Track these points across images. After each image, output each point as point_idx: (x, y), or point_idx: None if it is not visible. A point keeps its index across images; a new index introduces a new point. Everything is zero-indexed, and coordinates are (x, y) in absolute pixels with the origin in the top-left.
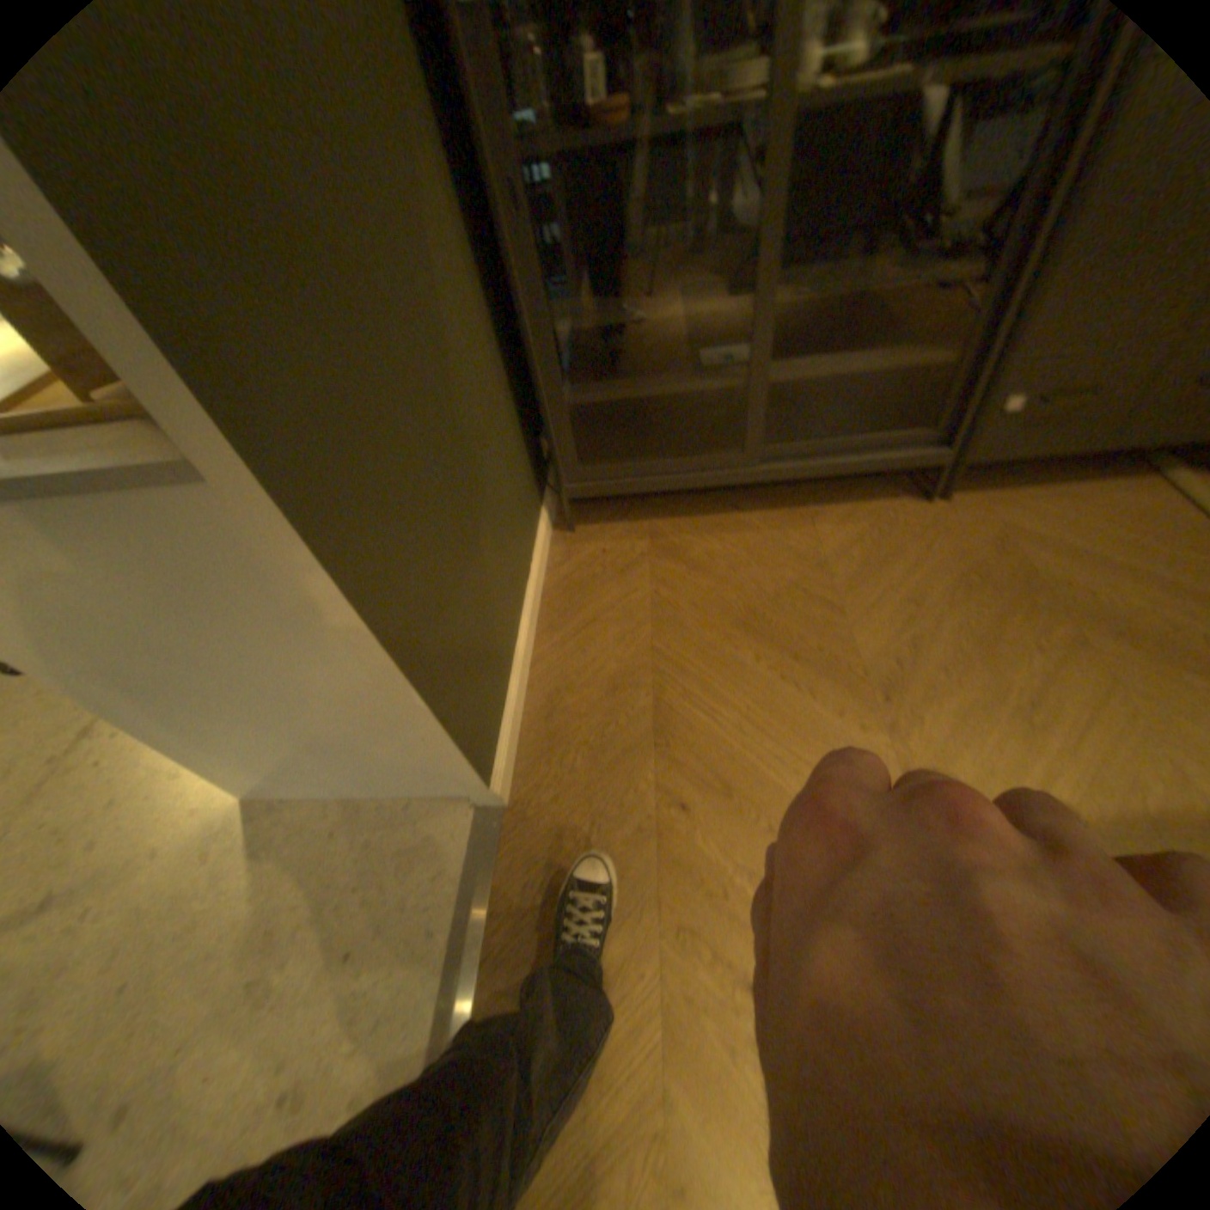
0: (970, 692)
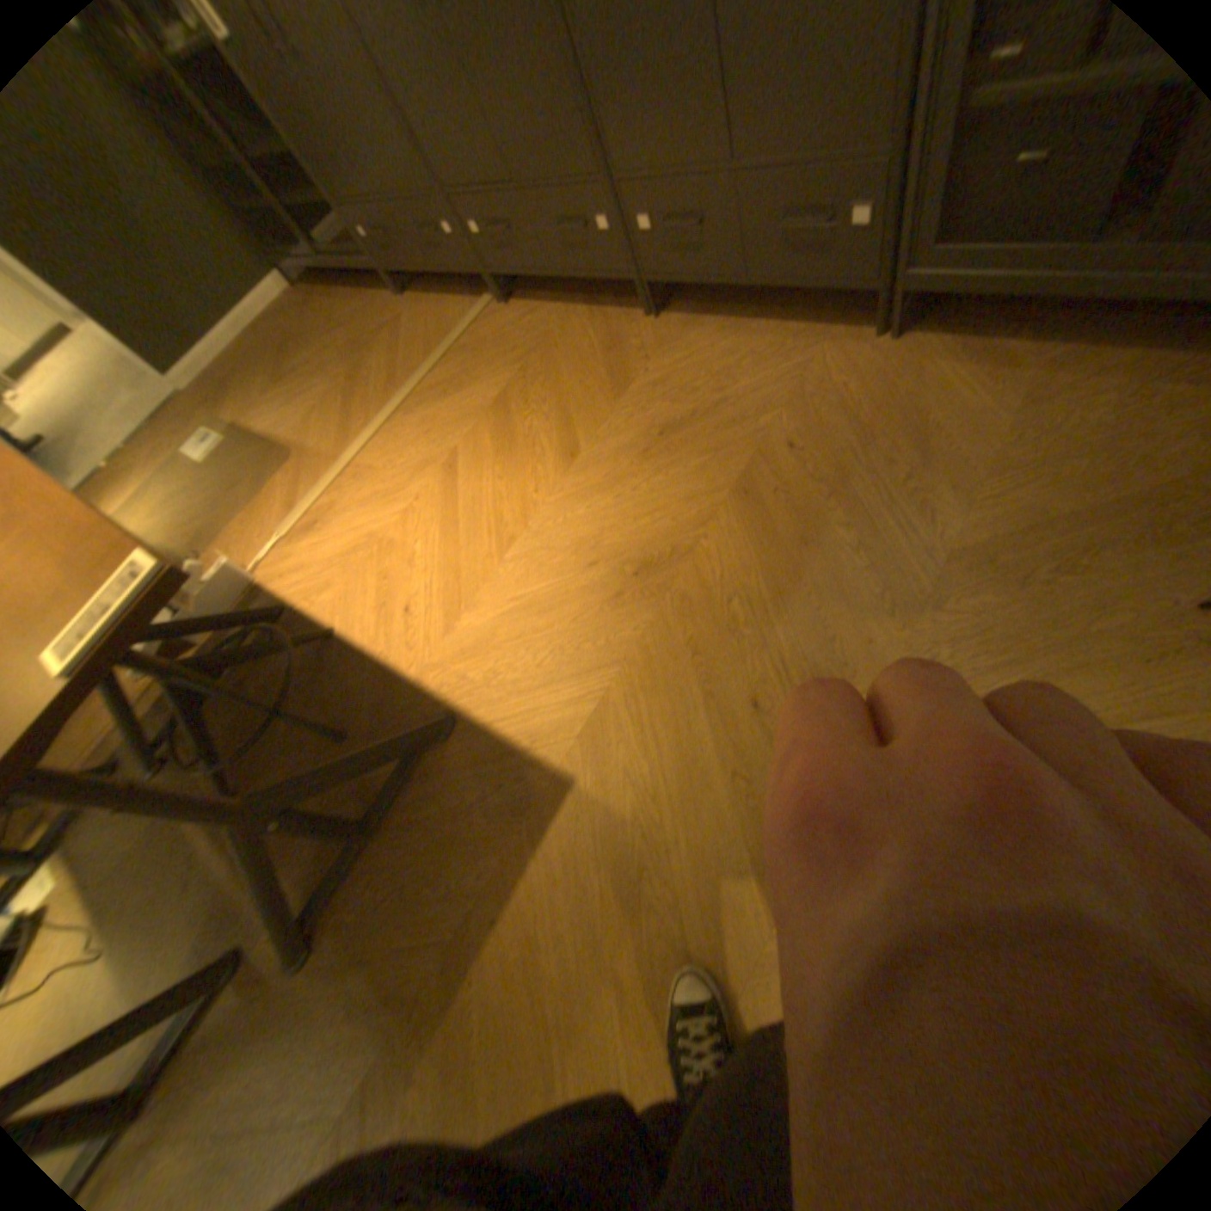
0: (291, 387)
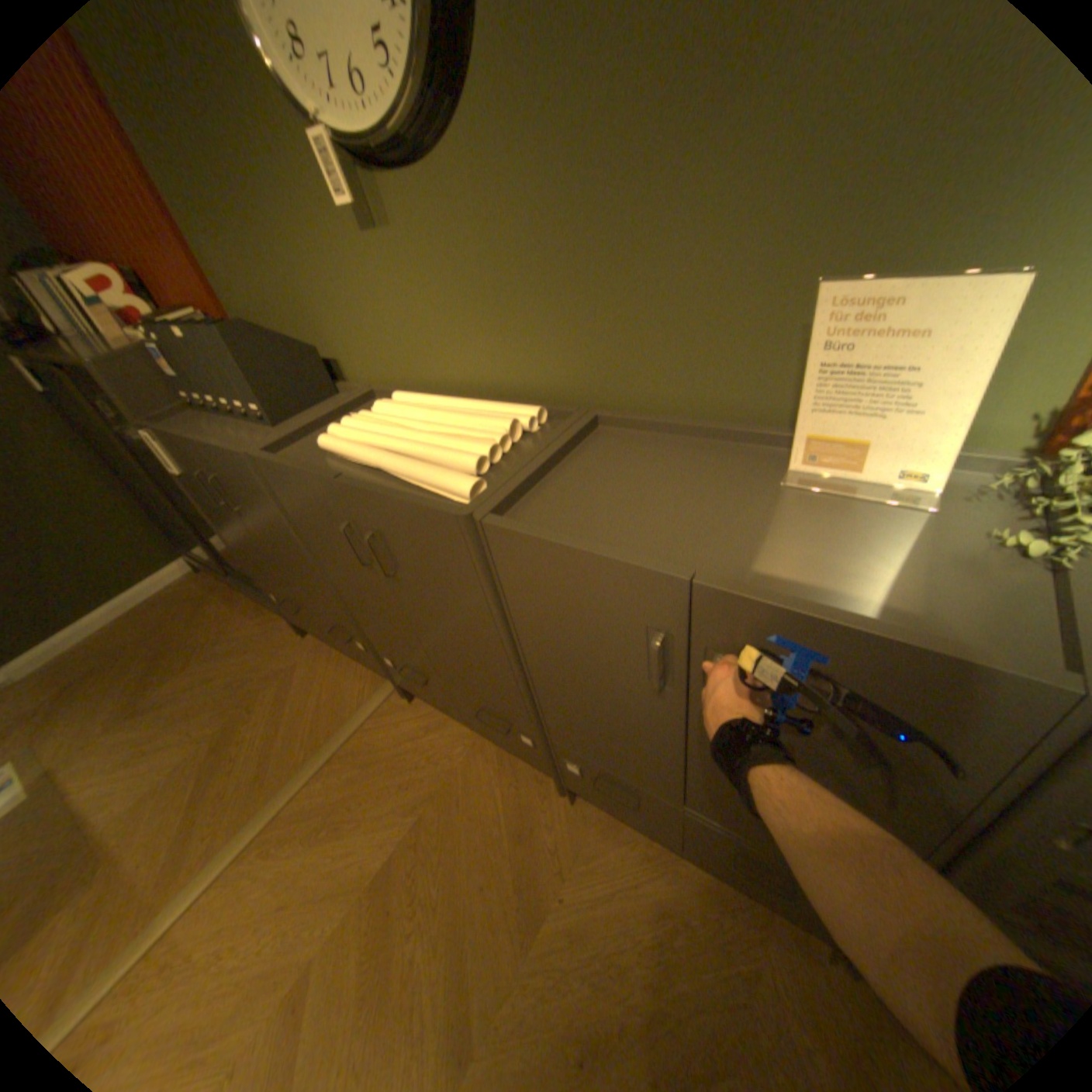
0: (142, 733)
